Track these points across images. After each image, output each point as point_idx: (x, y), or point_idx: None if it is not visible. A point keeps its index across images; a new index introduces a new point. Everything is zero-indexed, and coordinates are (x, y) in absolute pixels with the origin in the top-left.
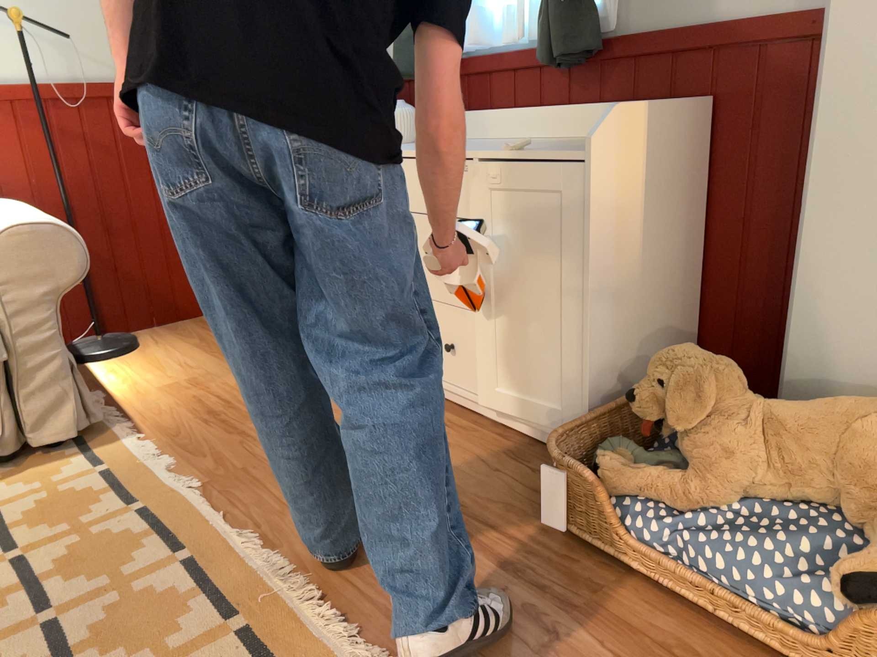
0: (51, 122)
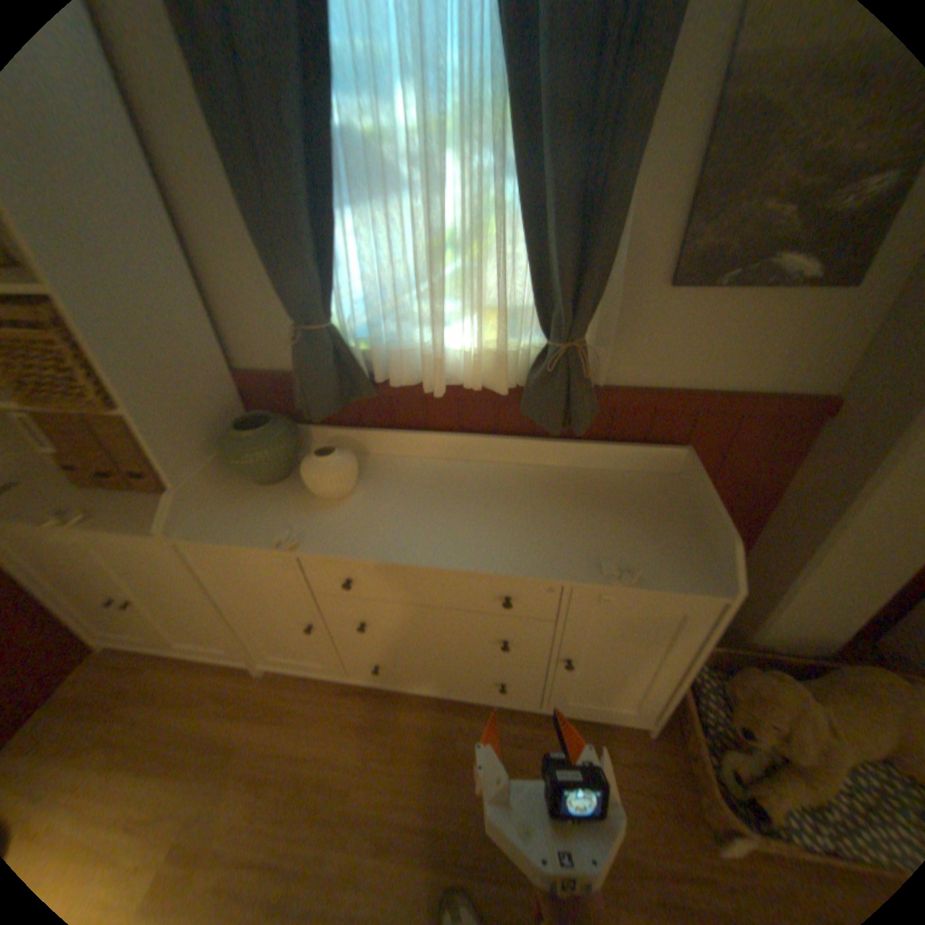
0: None
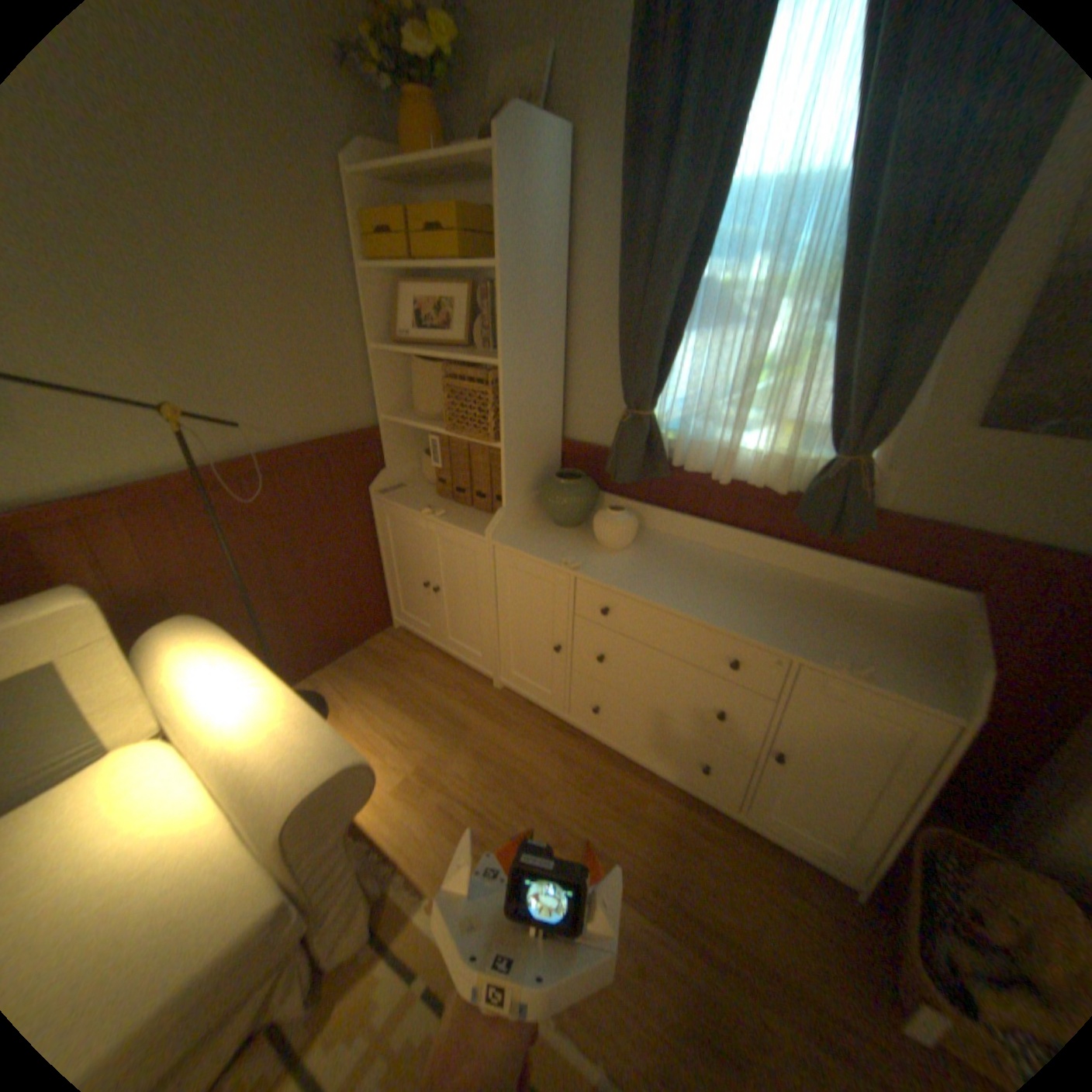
0: (210, 502)
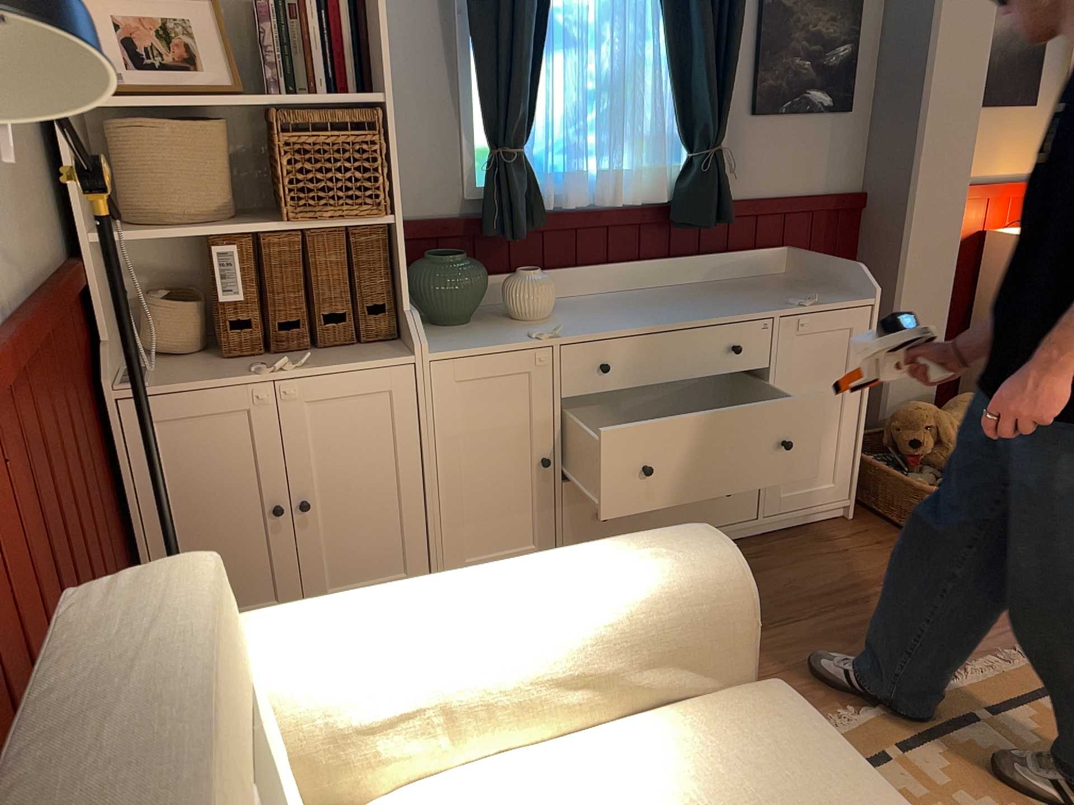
0: (9, 422)
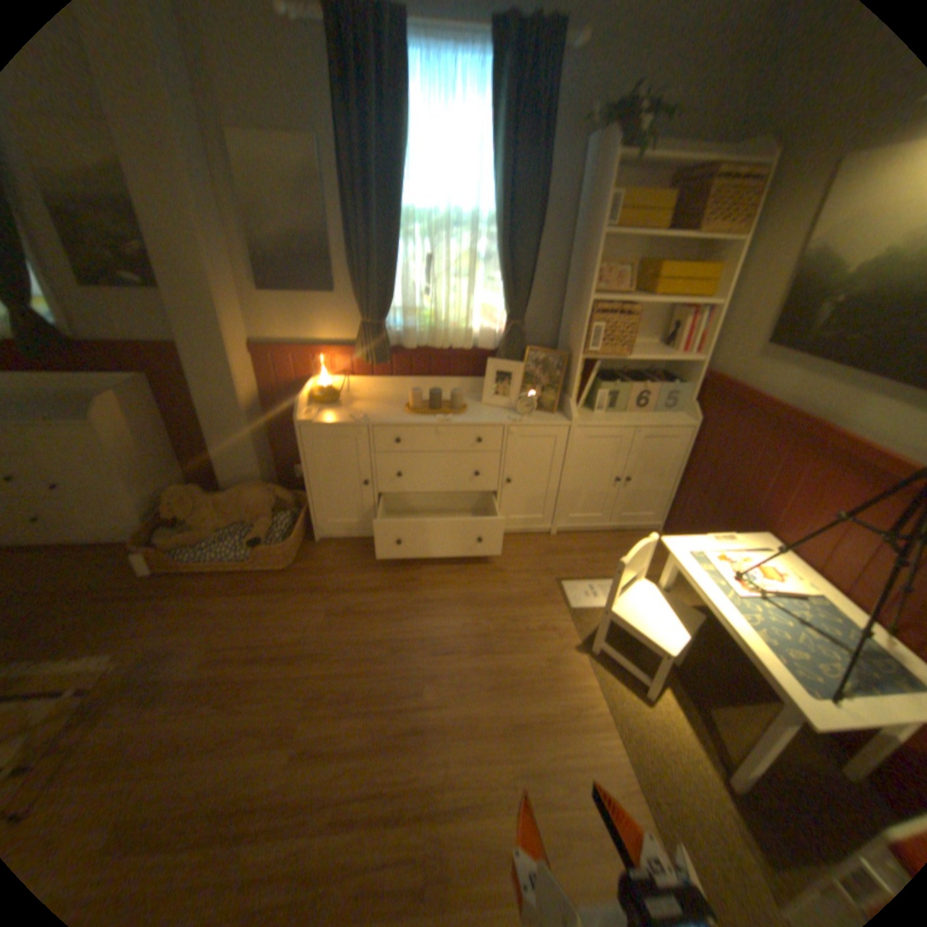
0: None
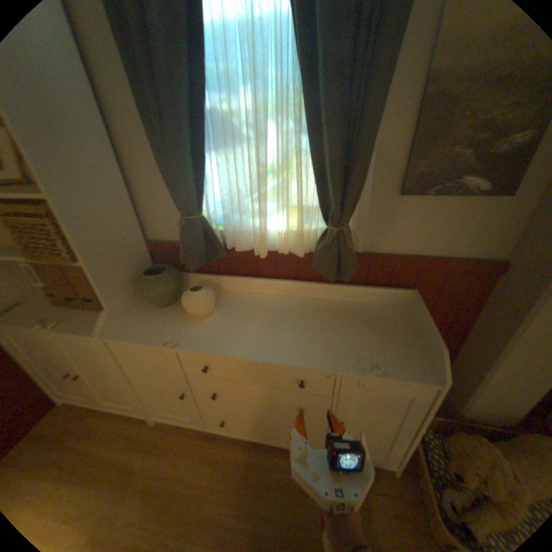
0: None
